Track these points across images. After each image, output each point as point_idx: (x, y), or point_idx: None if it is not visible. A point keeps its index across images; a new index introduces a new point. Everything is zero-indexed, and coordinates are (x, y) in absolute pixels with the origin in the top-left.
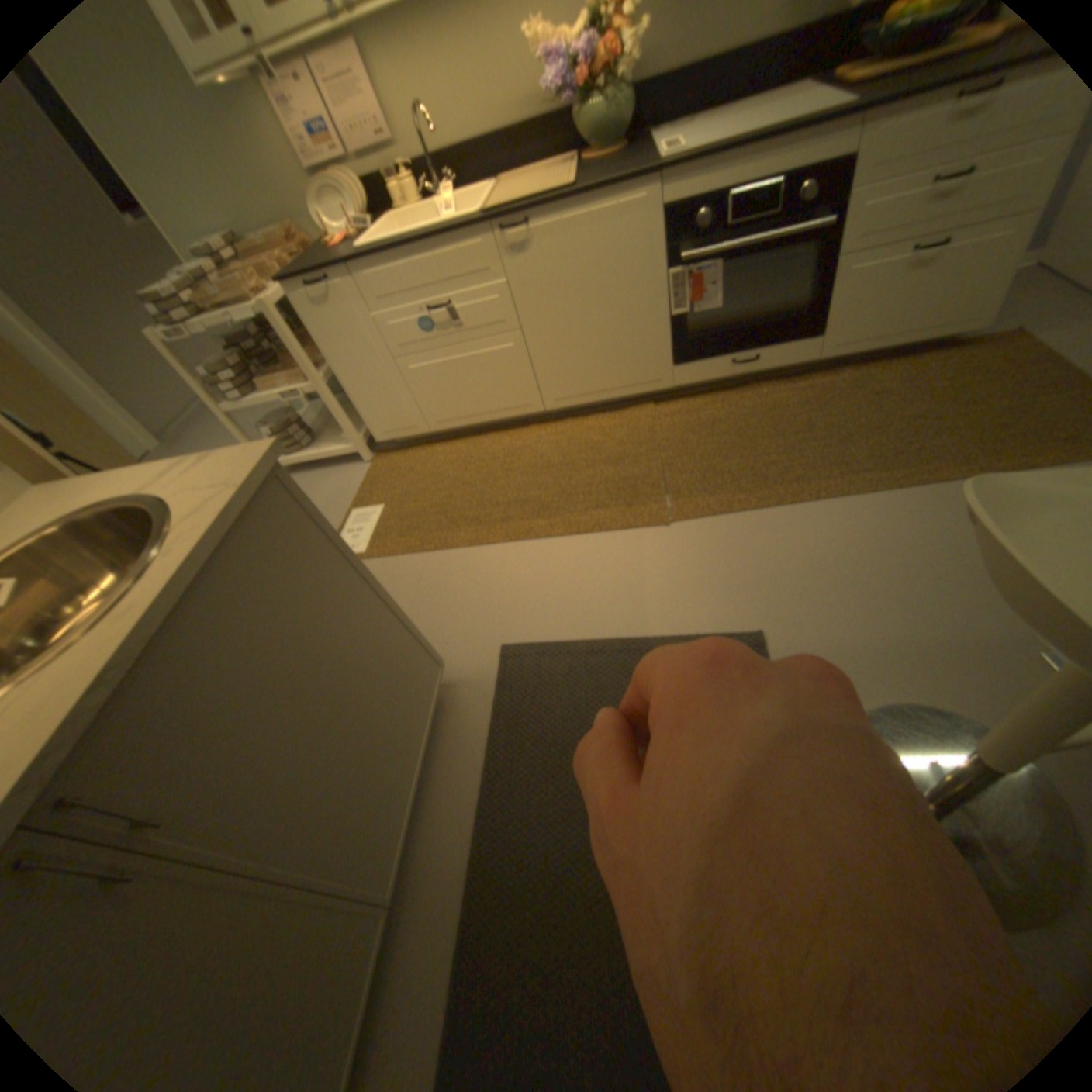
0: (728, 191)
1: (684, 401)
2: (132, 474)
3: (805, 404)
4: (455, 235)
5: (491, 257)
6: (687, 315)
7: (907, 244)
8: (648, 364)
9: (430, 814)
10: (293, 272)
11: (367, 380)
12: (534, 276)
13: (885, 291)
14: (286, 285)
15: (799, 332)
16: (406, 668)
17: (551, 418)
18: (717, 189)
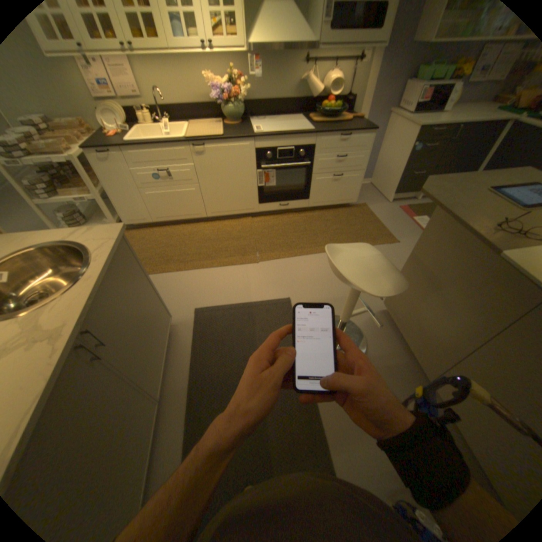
0: (277, 149)
1: (262, 218)
2: (55, 234)
3: (303, 223)
4: (174, 146)
5: (188, 156)
6: (263, 187)
7: (331, 175)
8: (249, 203)
9: (170, 372)
10: (92, 147)
11: (123, 197)
12: (206, 166)
13: (326, 188)
14: (87, 152)
15: (301, 198)
16: (161, 315)
17: (209, 220)
18: (273, 148)
